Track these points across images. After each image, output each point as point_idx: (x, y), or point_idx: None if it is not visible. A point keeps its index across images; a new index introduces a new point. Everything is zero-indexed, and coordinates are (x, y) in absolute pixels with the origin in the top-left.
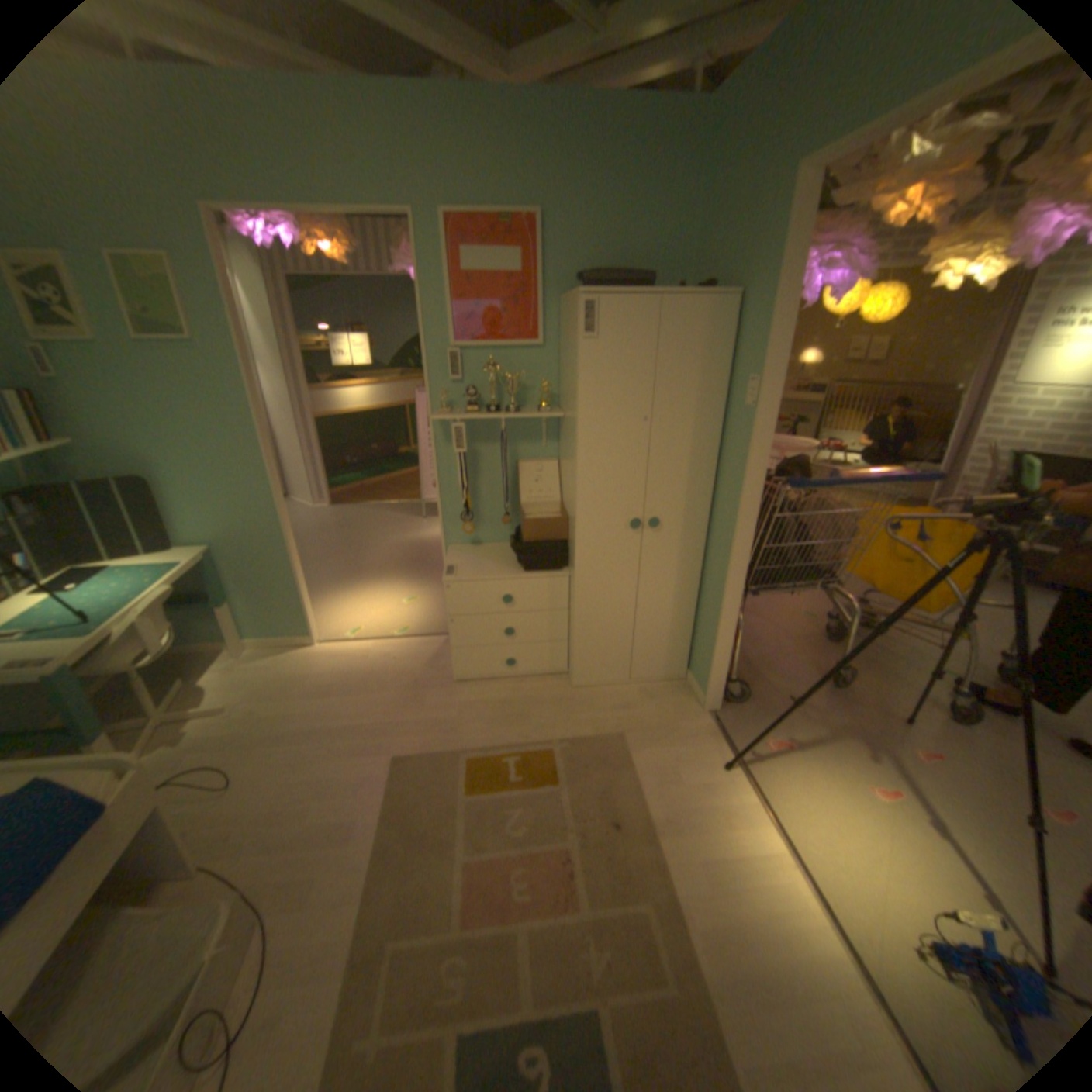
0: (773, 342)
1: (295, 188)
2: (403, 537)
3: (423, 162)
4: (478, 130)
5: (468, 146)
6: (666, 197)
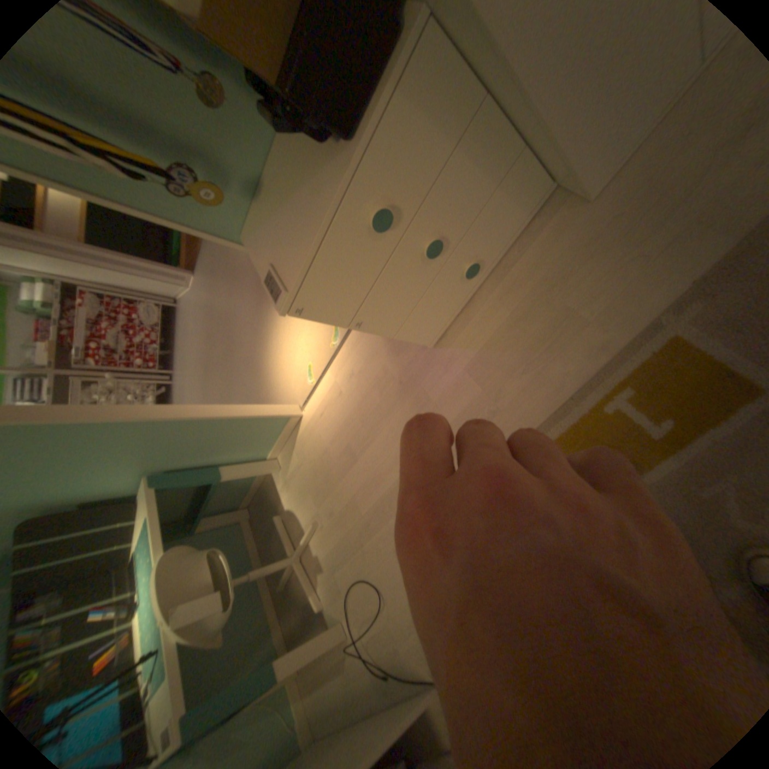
0: None
1: None
2: None
3: None
4: None
5: None
6: None
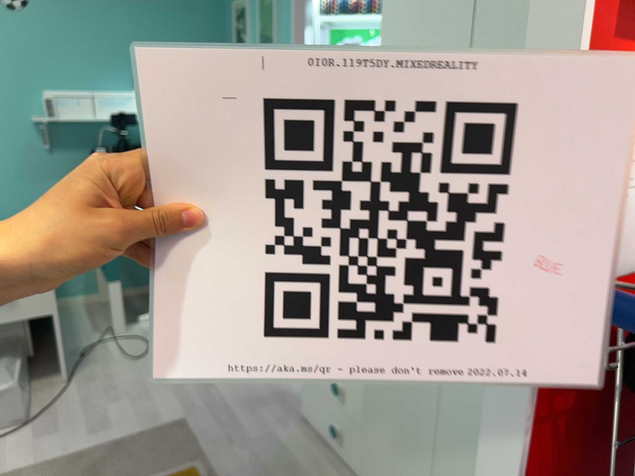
0: None
1: None
2: None
3: None
4: None
5: None
6: None
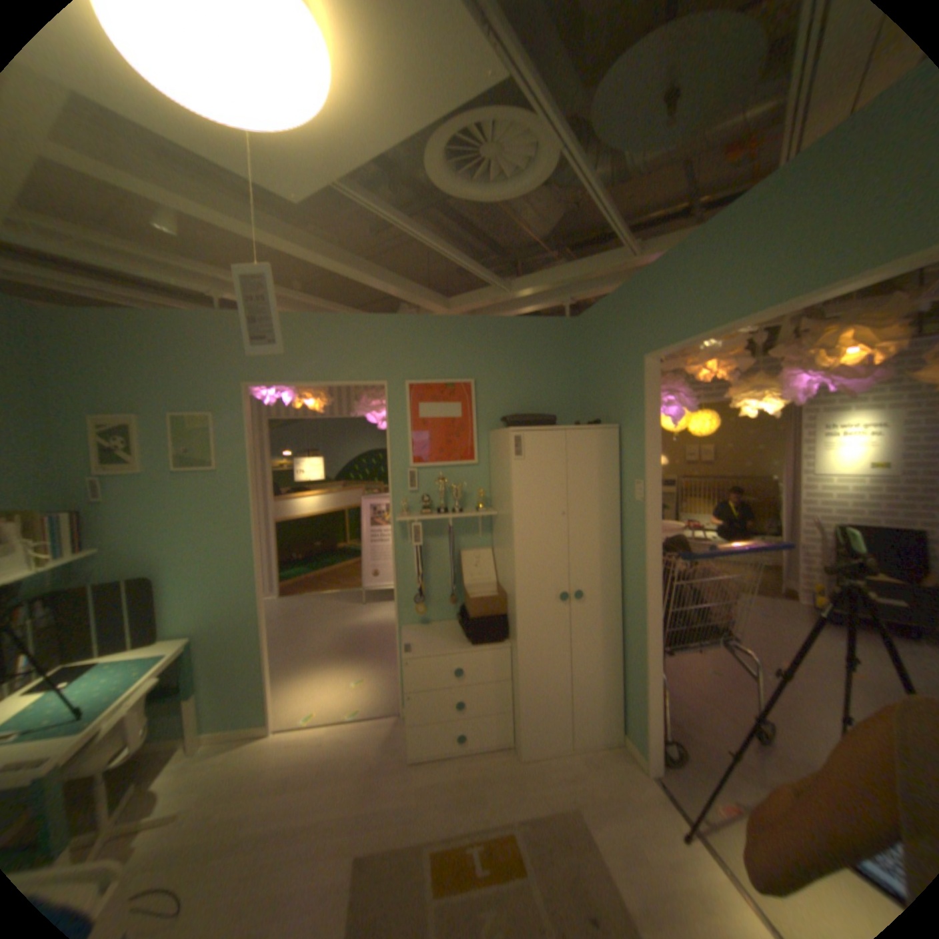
0: (649, 458)
1: (310, 372)
2: (346, 622)
3: (397, 355)
4: (433, 338)
5: (426, 346)
6: (555, 370)
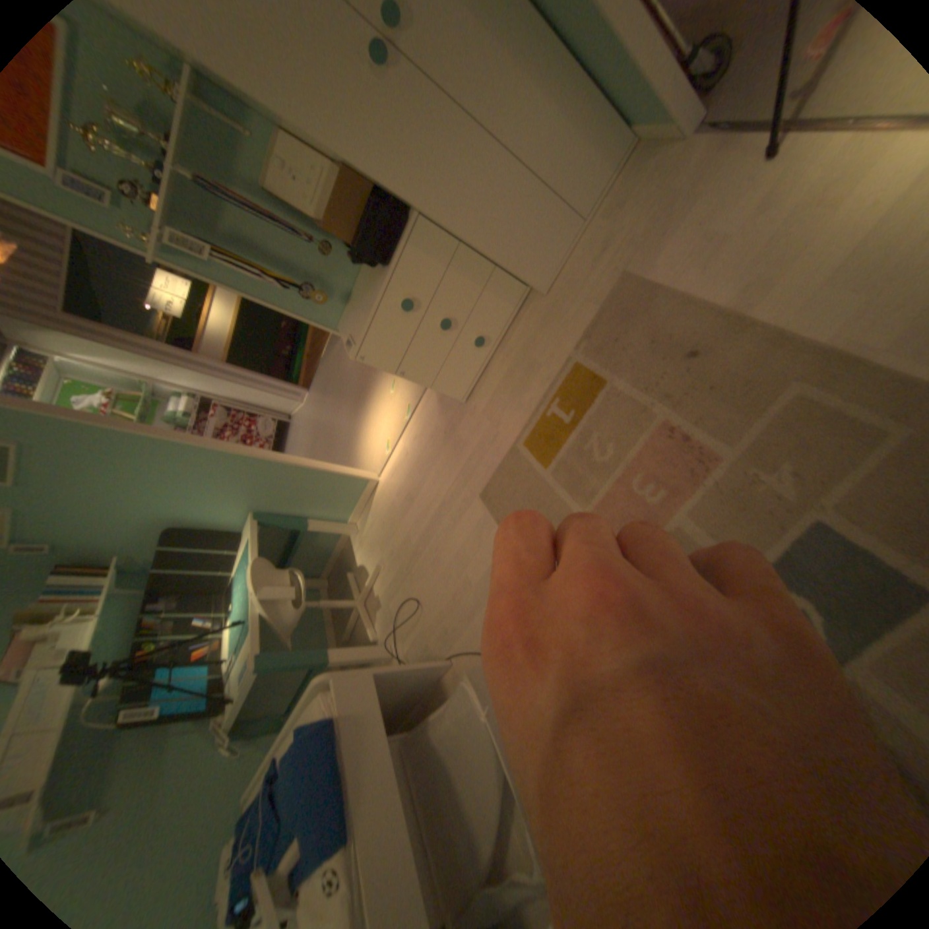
0: None
1: None
2: None
3: None
4: None
5: None
6: None
